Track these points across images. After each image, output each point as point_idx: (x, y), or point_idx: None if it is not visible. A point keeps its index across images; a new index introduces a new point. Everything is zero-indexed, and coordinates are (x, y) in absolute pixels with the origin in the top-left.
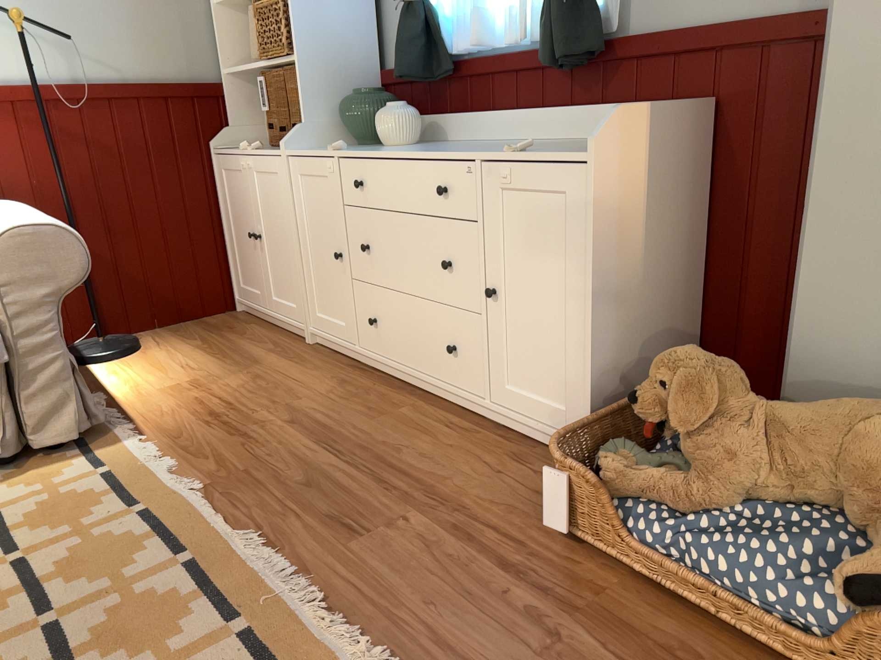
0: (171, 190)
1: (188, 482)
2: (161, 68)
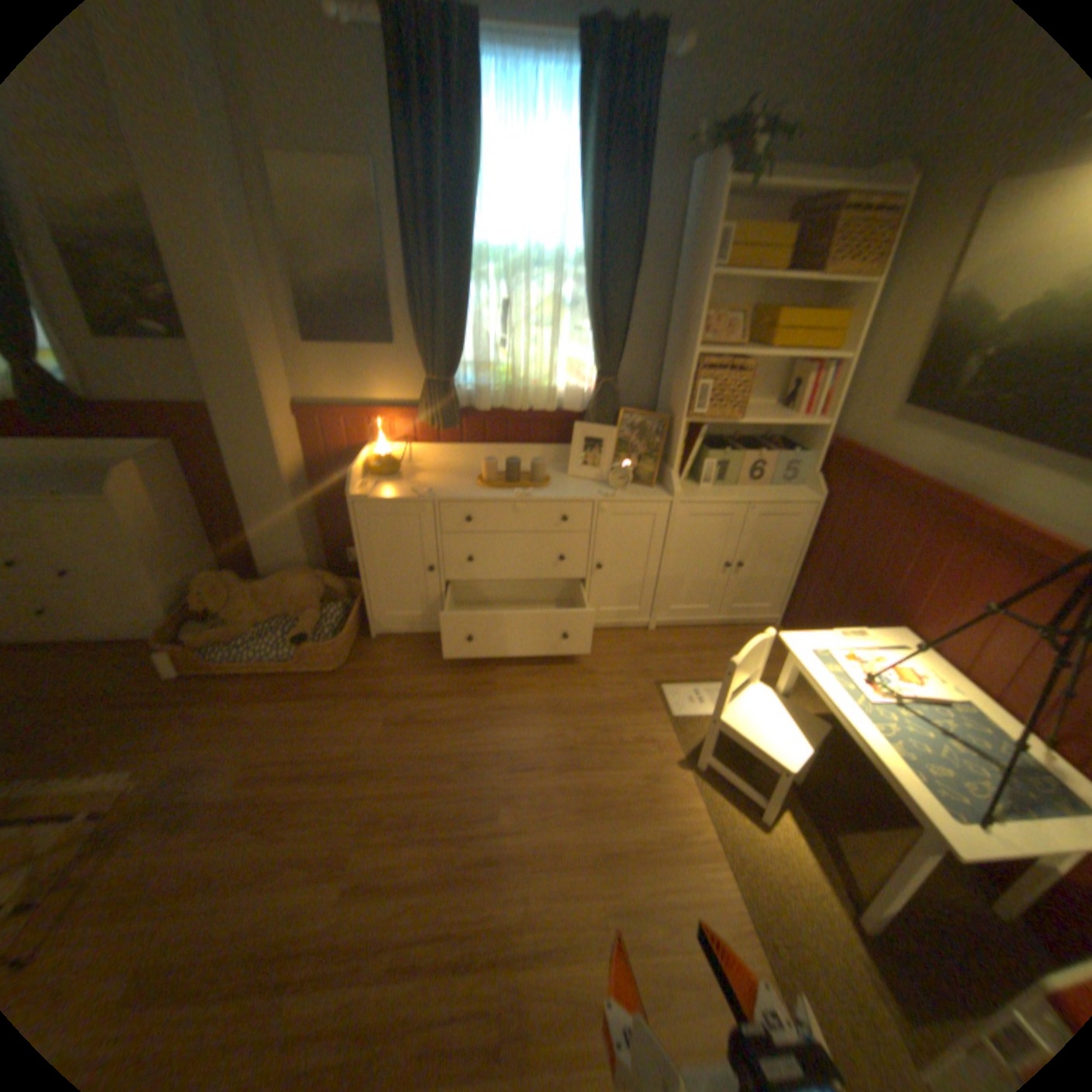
0: None
1: None
2: None
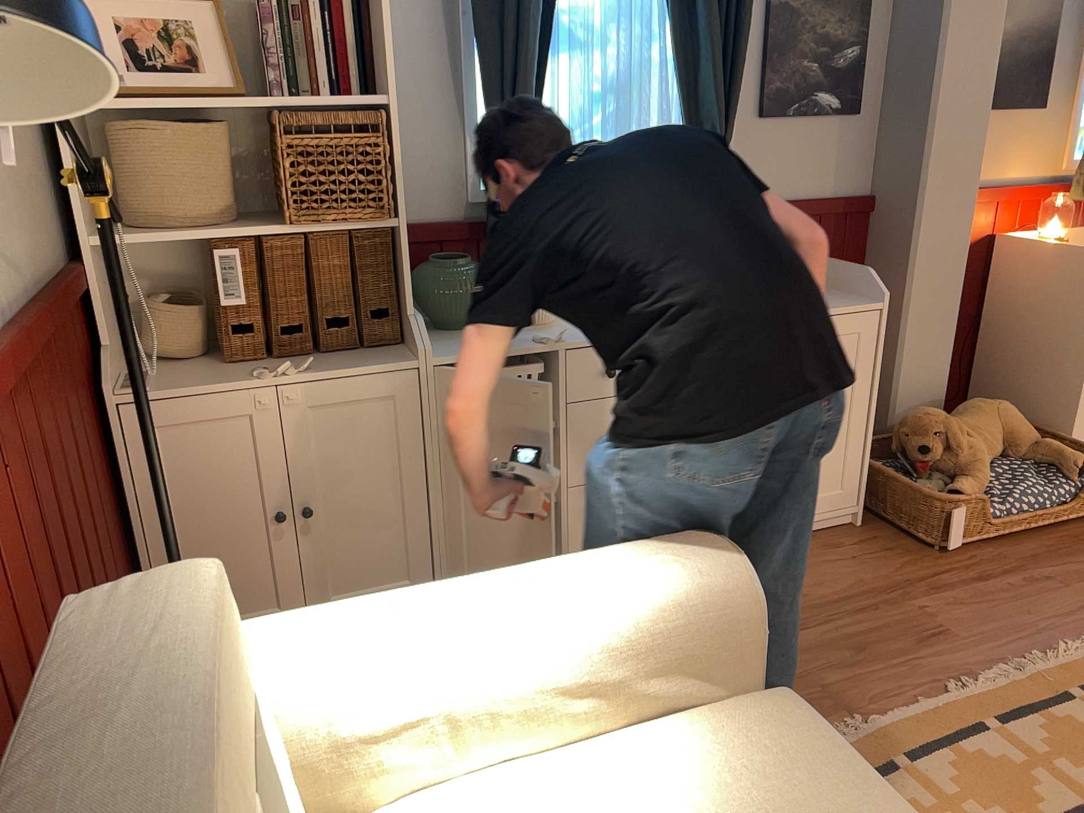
0: (94, 501)
1: (843, 729)
2: (33, 245)
